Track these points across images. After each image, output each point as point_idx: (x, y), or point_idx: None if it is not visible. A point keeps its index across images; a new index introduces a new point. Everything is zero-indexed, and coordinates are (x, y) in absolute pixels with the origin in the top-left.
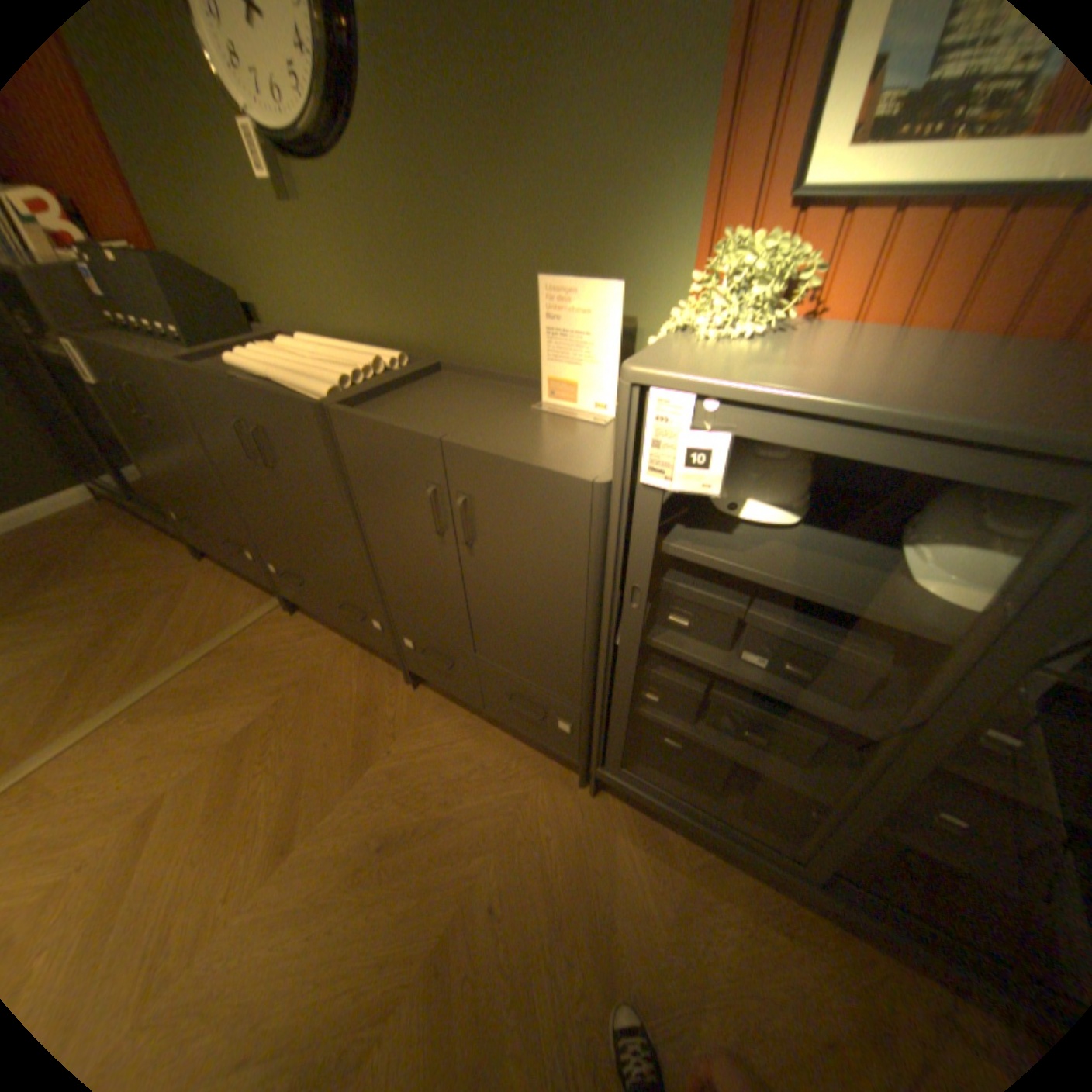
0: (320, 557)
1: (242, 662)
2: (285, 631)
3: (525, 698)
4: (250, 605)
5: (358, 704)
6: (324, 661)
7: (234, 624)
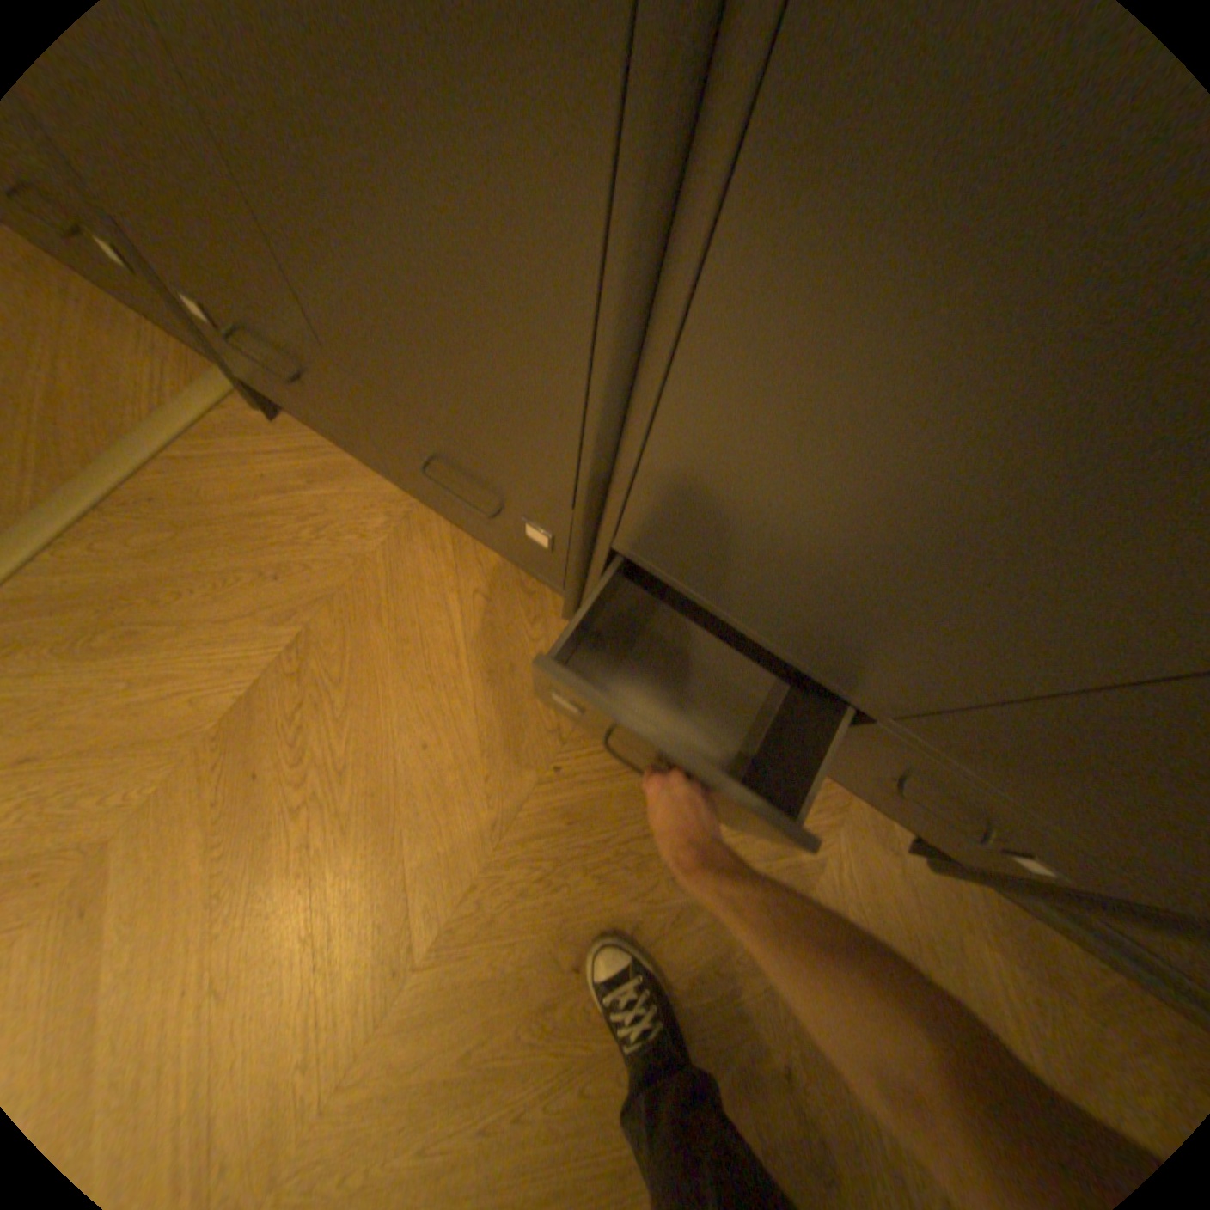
0: (367, 327)
1: (186, 536)
2: (265, 462)
3: (966, 809)
4: (160, 380)
5: (471, 658)
6: (375, 549)
7: (136, 432)
